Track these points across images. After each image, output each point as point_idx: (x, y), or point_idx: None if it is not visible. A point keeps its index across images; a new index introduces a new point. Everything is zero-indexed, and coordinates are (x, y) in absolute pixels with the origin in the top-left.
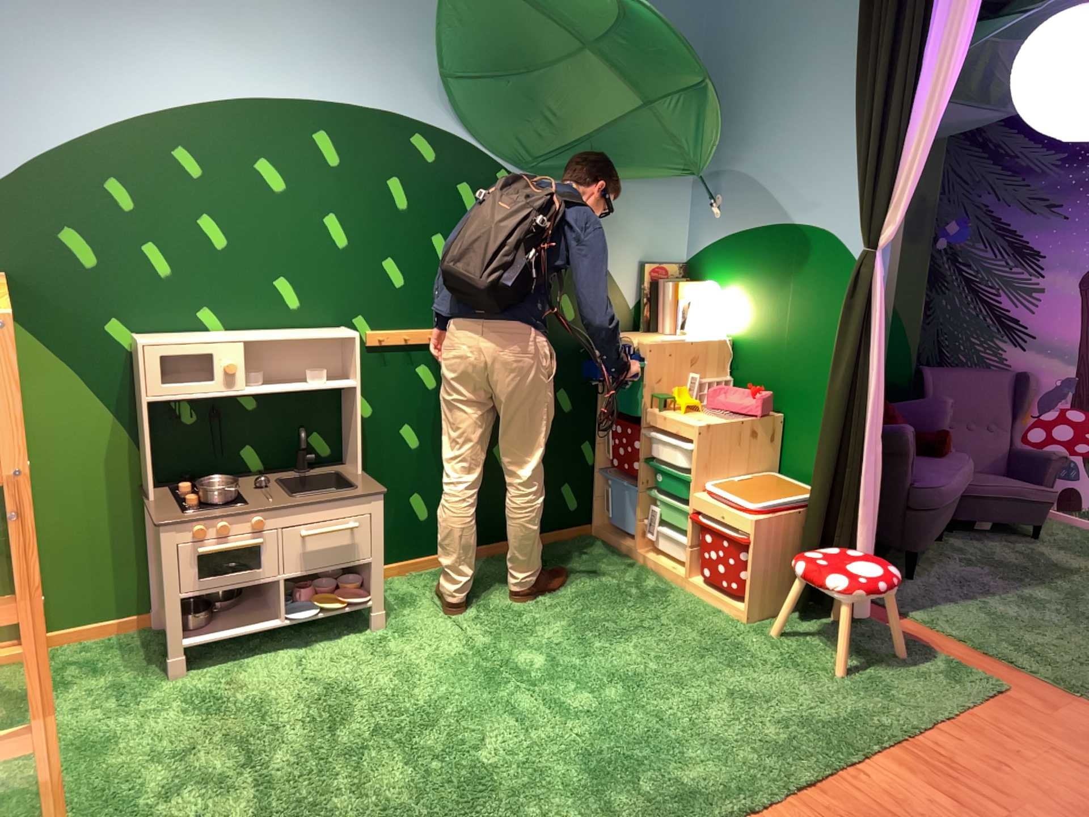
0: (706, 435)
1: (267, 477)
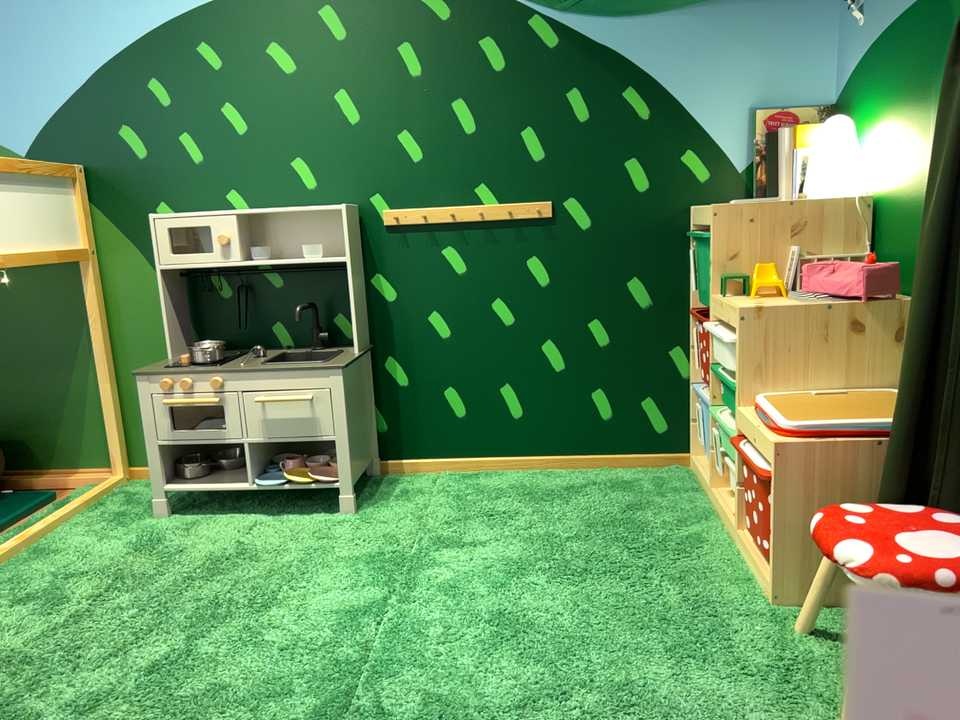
0: (756, 322)
1: (270, 352)
